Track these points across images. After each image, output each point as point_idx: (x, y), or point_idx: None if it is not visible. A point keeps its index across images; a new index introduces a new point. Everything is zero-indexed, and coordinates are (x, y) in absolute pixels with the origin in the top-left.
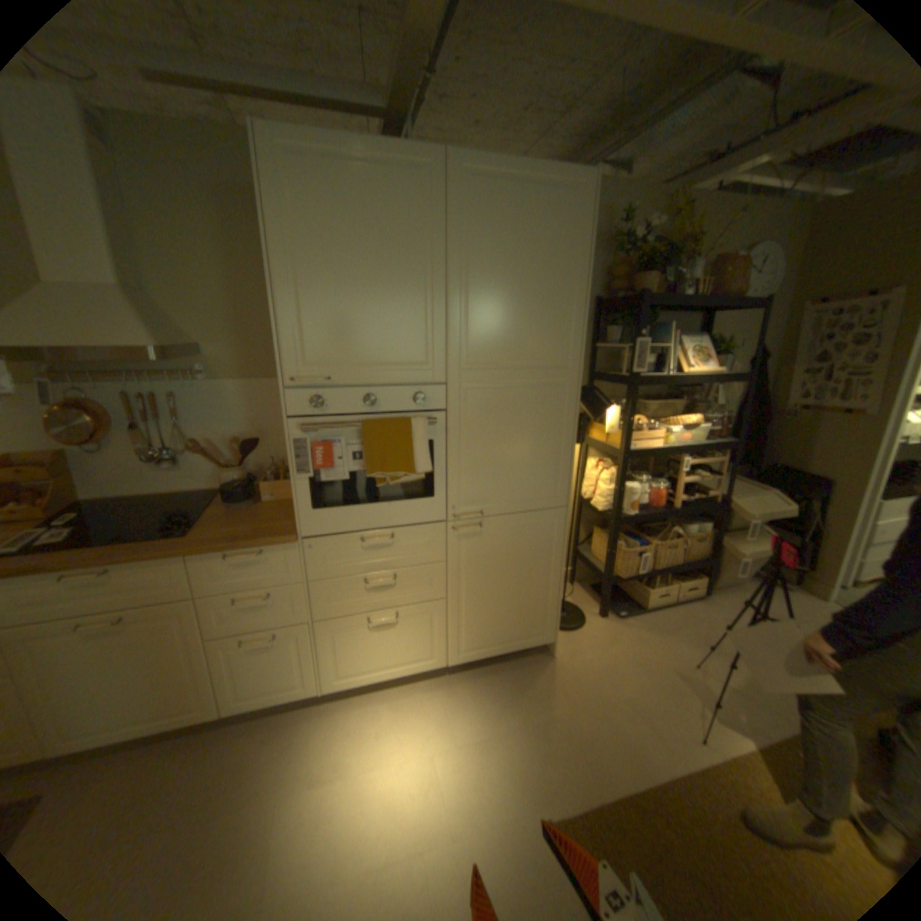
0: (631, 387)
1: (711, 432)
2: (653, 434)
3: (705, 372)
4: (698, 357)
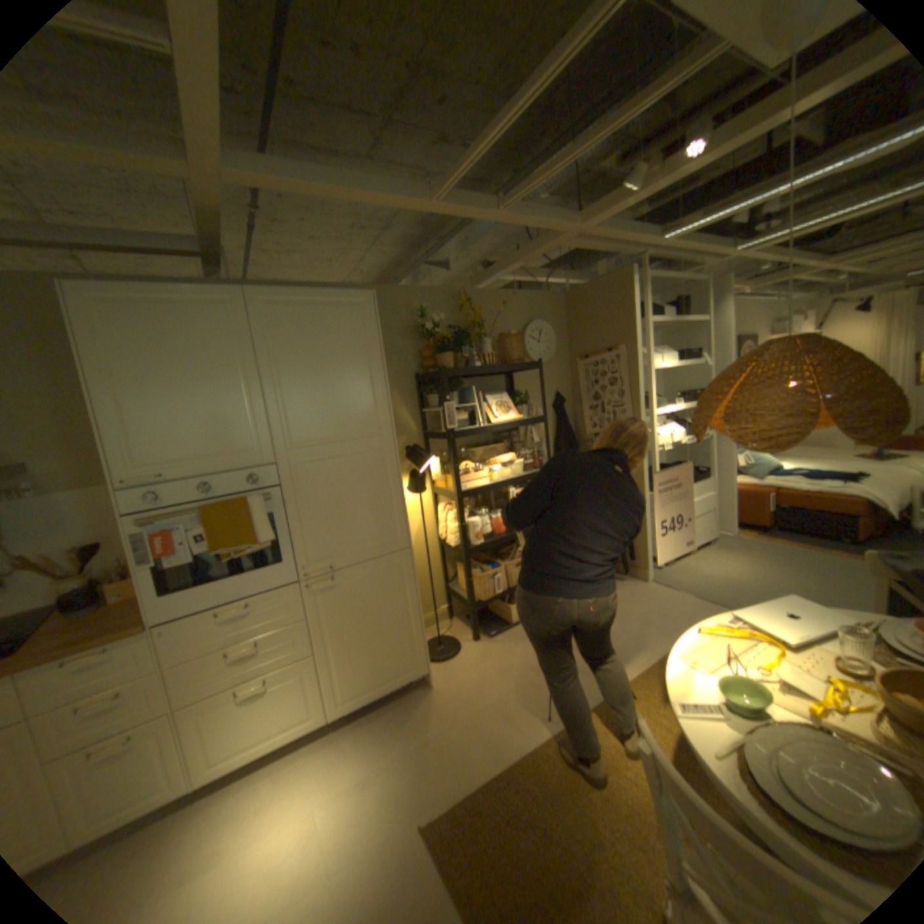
0: (449, 441)
1: (524, 465)
2: (477, 475)
3: (507, 420)
4: (500, 410)
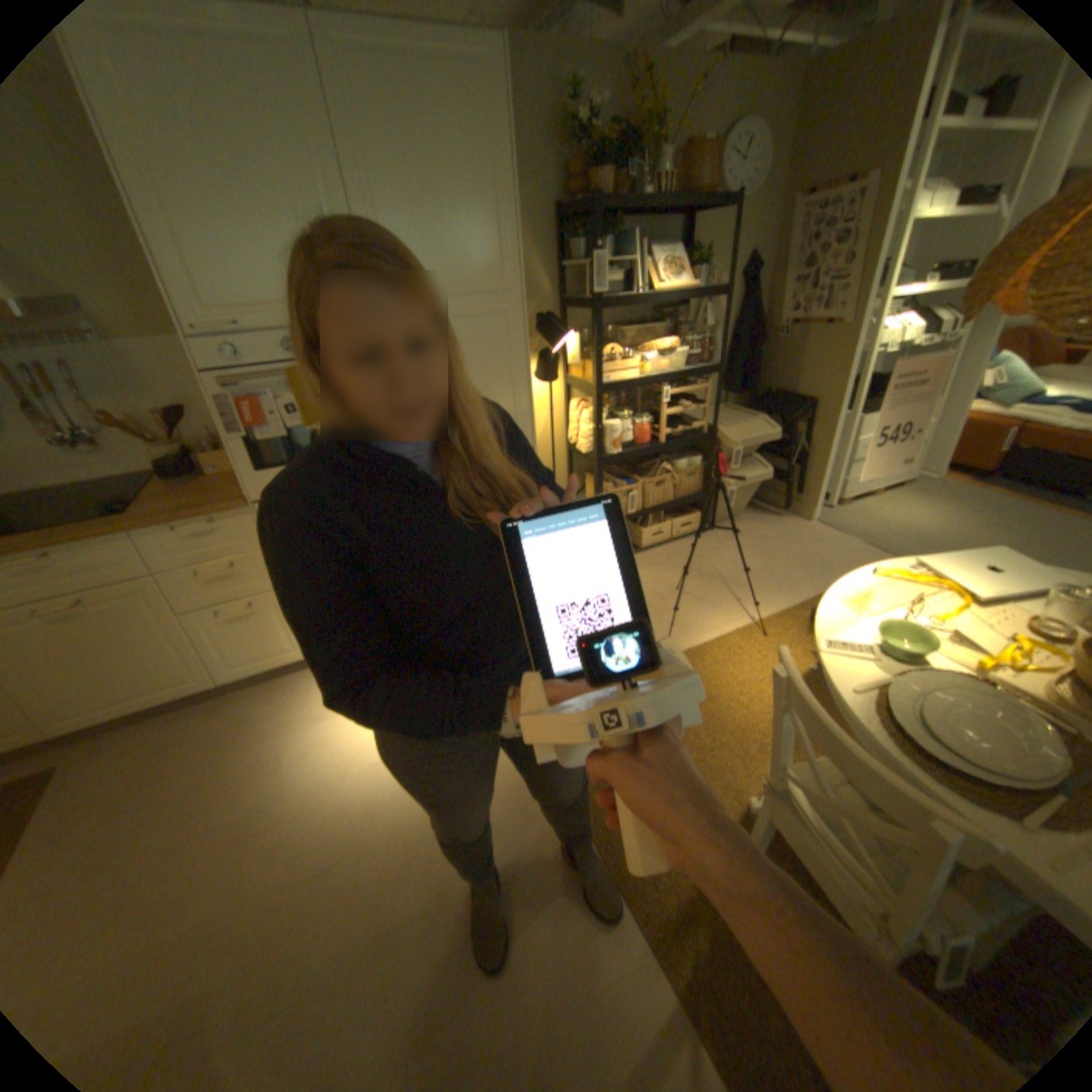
0: (594, 311)
1: (688, 357)
2: (625, 364)
3: (676, 288)
4: (669, 271)
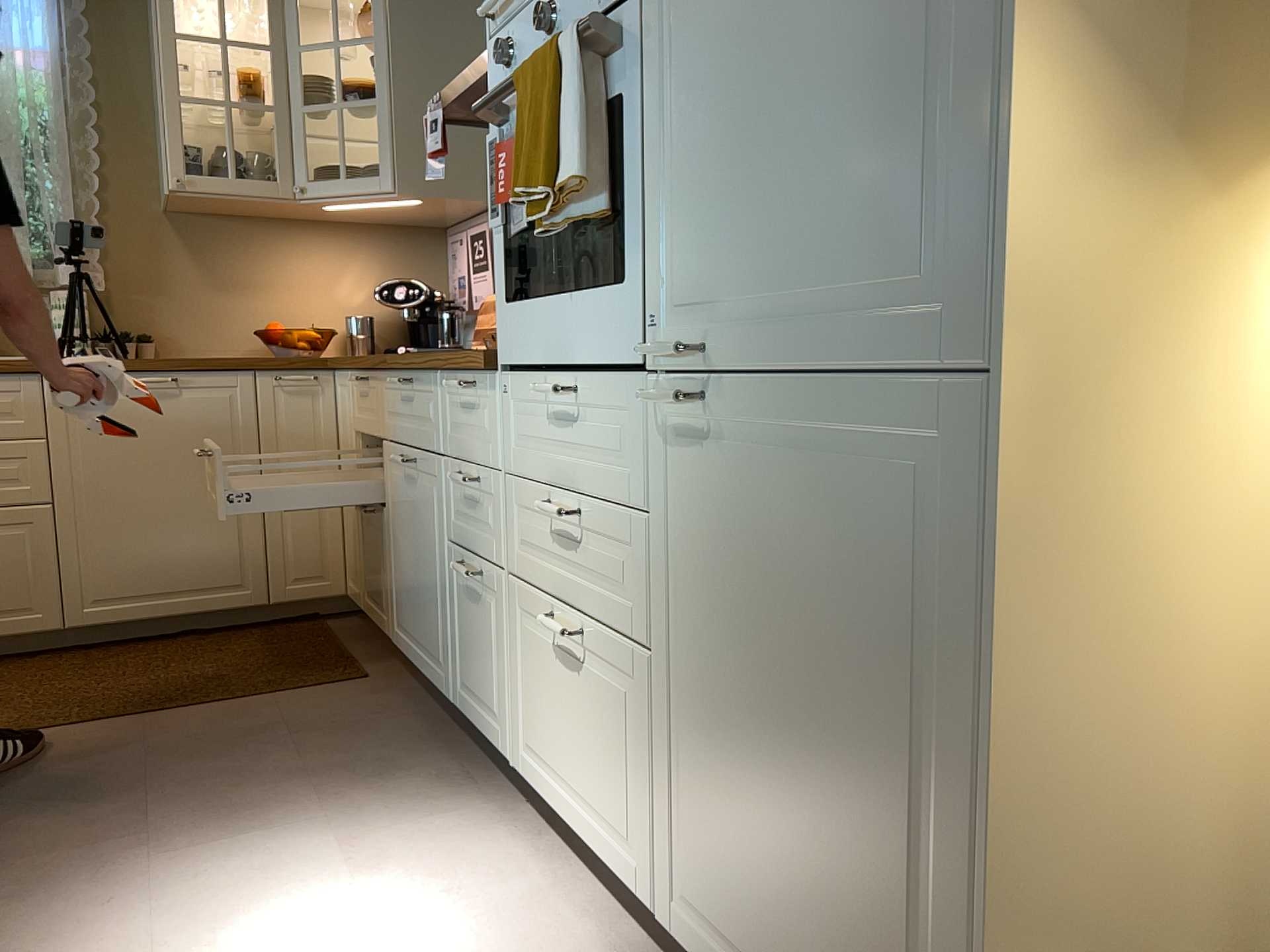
0: None
1: None
2: None
3: None
4: None
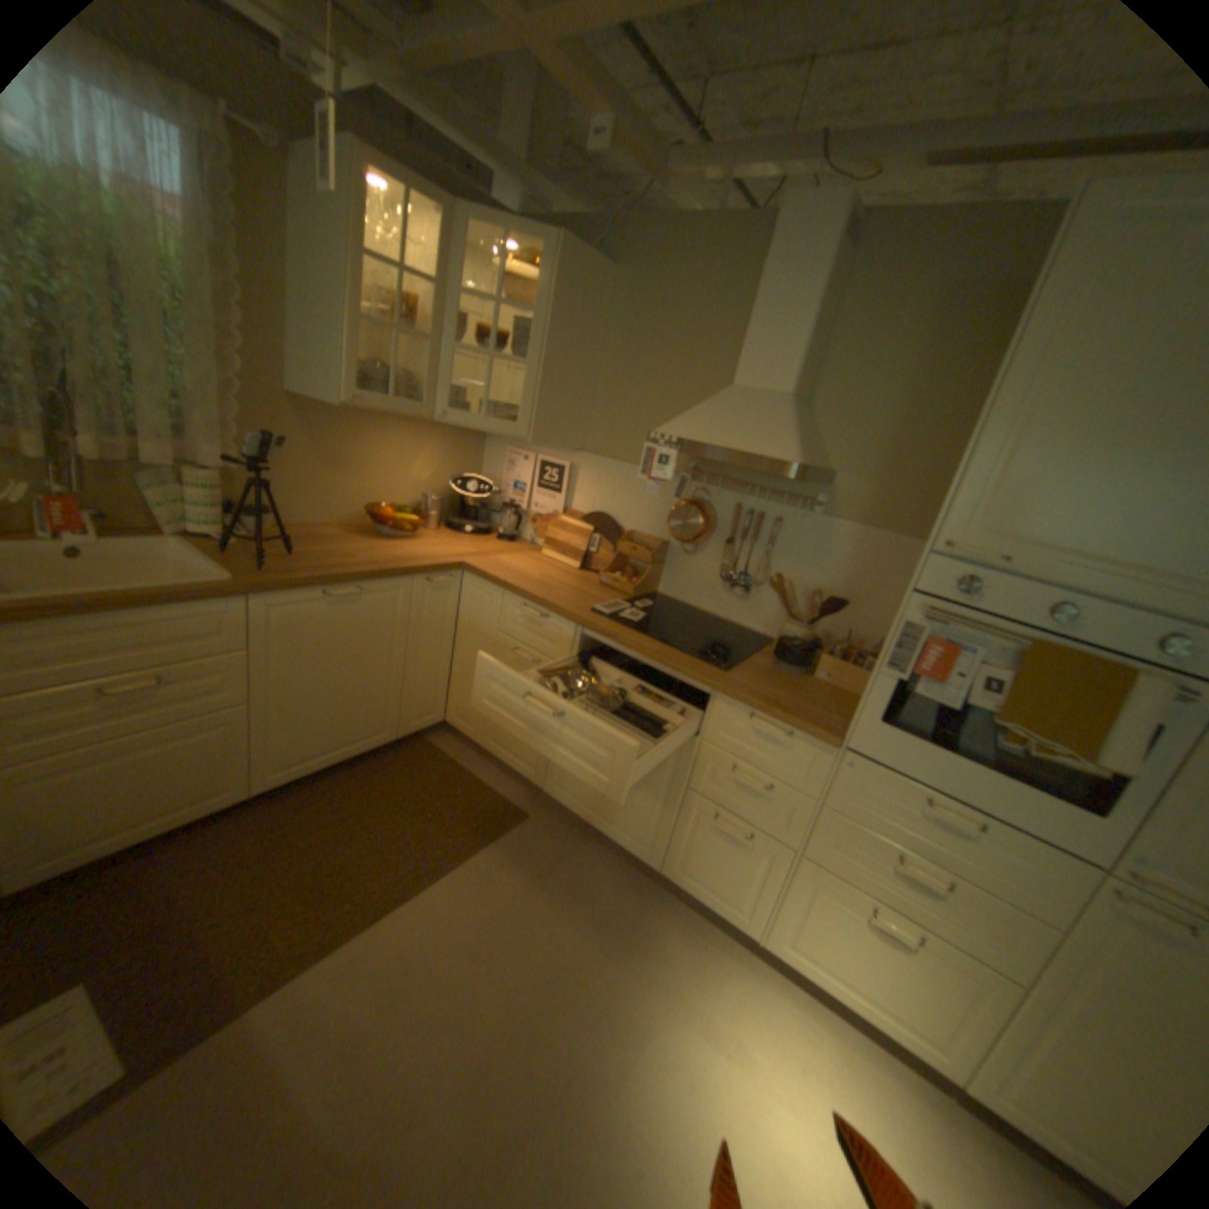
0: None
1: None
2: None
3: None
4: None
